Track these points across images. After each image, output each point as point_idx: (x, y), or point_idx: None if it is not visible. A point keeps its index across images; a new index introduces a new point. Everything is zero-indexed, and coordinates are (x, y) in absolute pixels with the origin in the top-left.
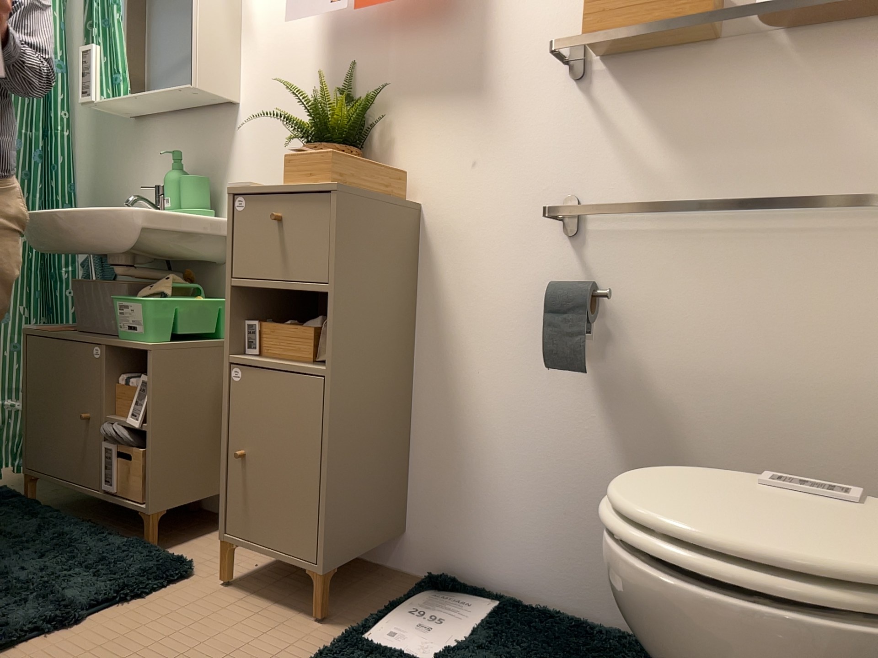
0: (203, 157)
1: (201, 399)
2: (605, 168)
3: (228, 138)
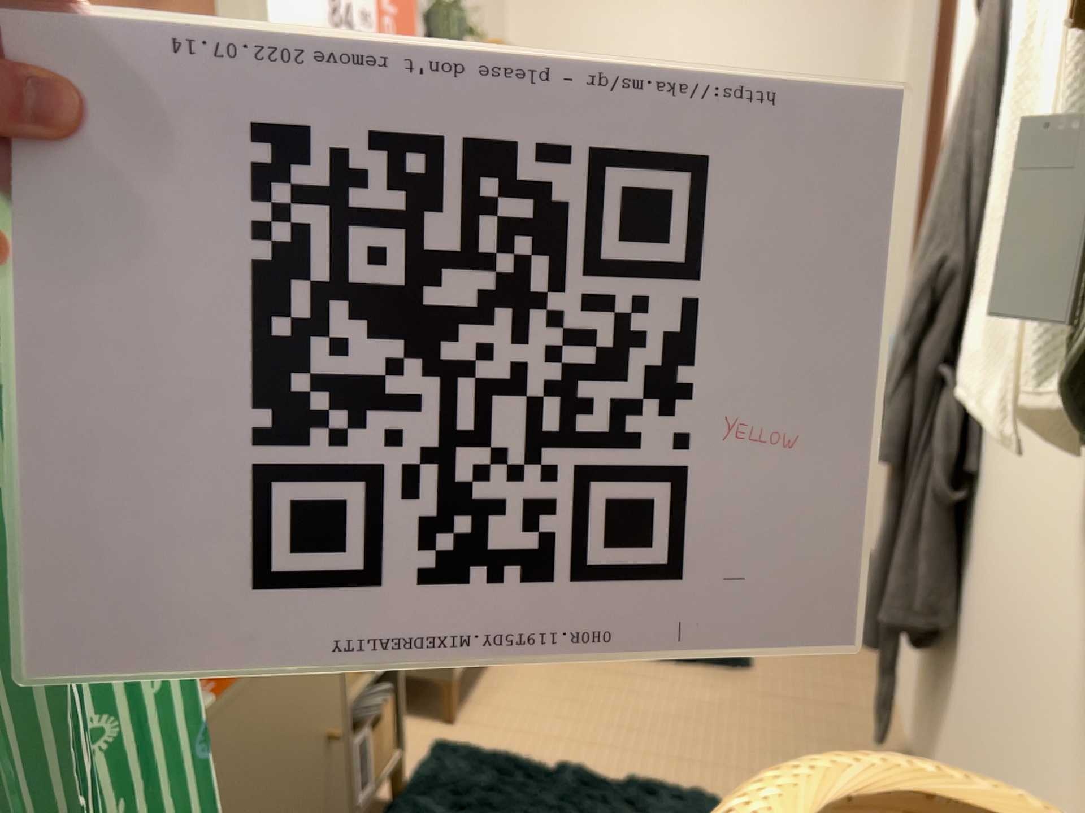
0: None
1: None
2: None
3: None
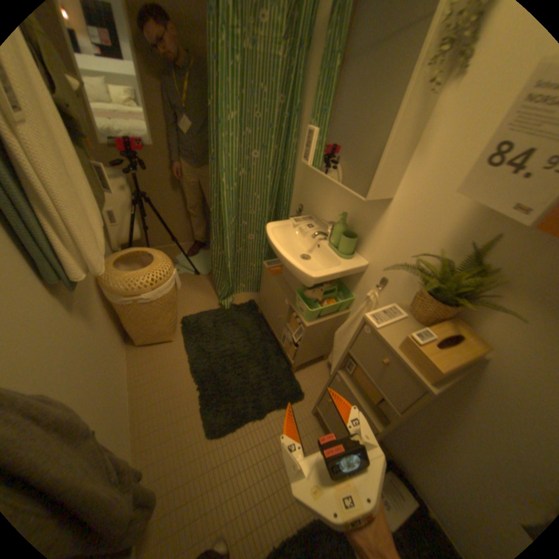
0: (359, 214)
1: (323, 336)
2: None
3: (378, 214)
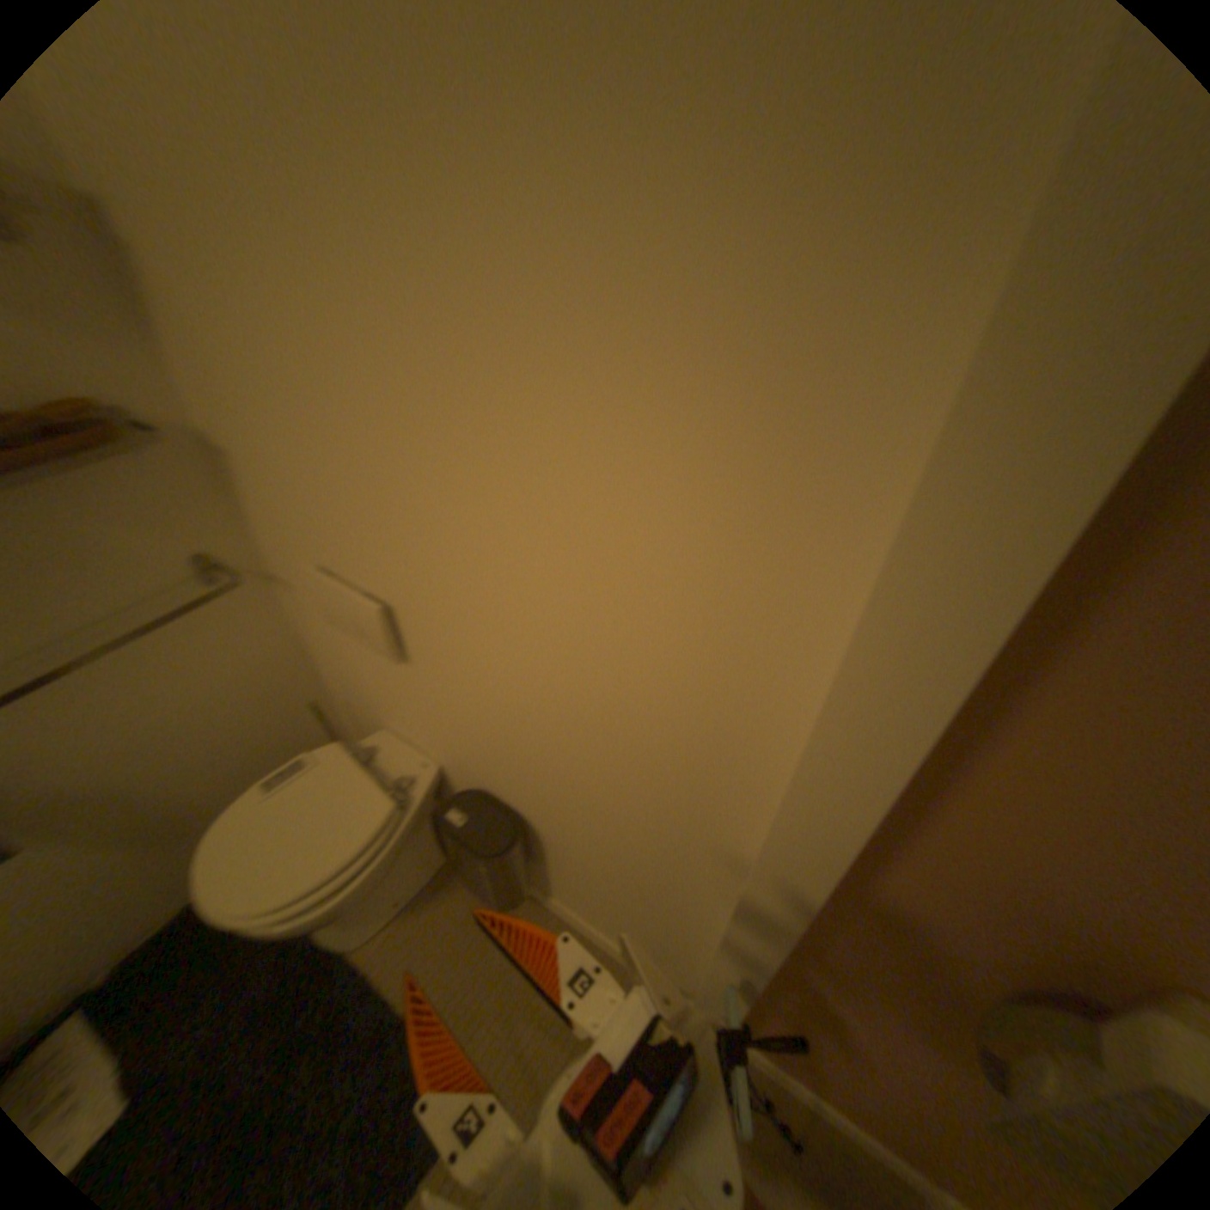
0: None
1: None
2: None
3: None
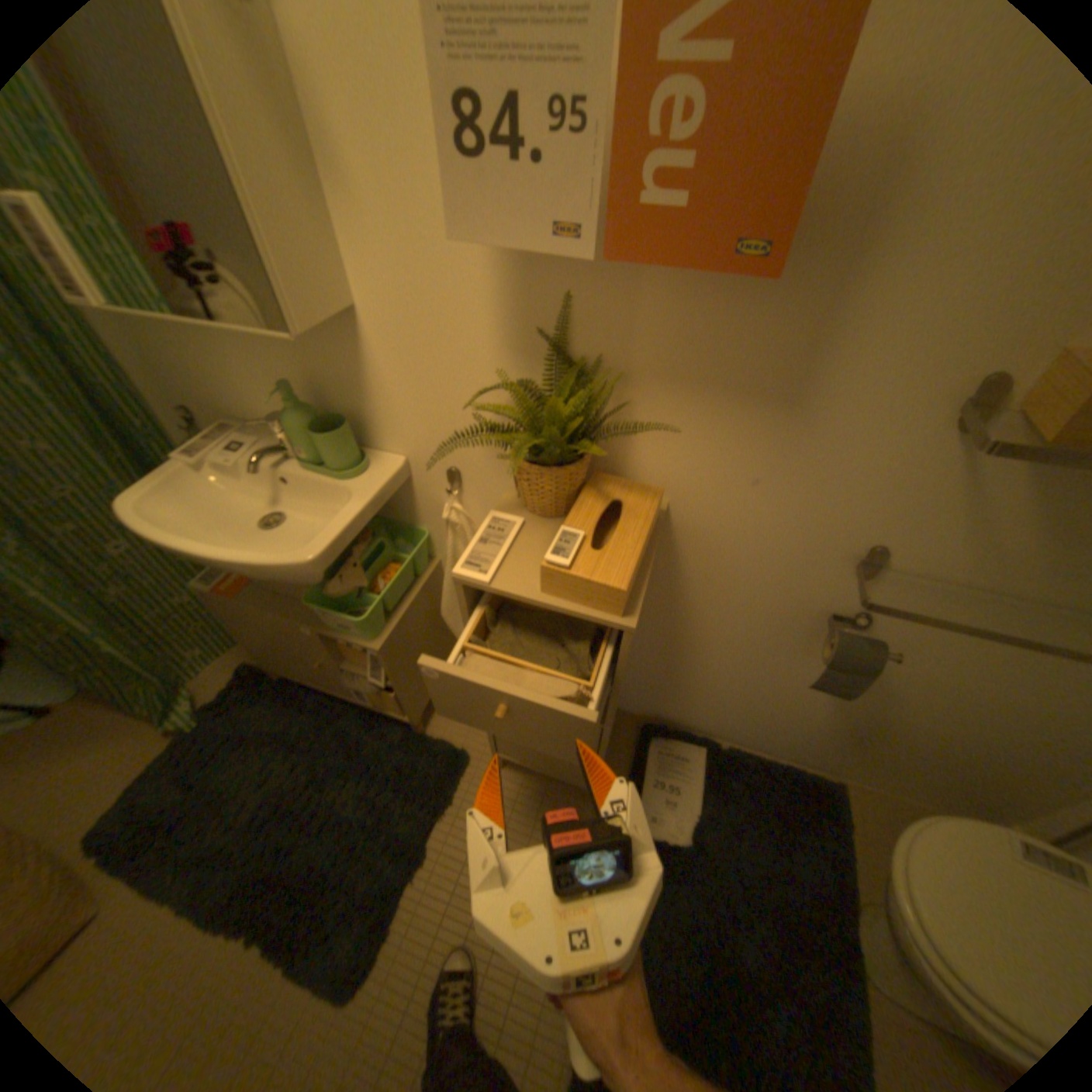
0: (314, 369)
1: (424, 637)
2: (945, 530)
3: (349, 353)
